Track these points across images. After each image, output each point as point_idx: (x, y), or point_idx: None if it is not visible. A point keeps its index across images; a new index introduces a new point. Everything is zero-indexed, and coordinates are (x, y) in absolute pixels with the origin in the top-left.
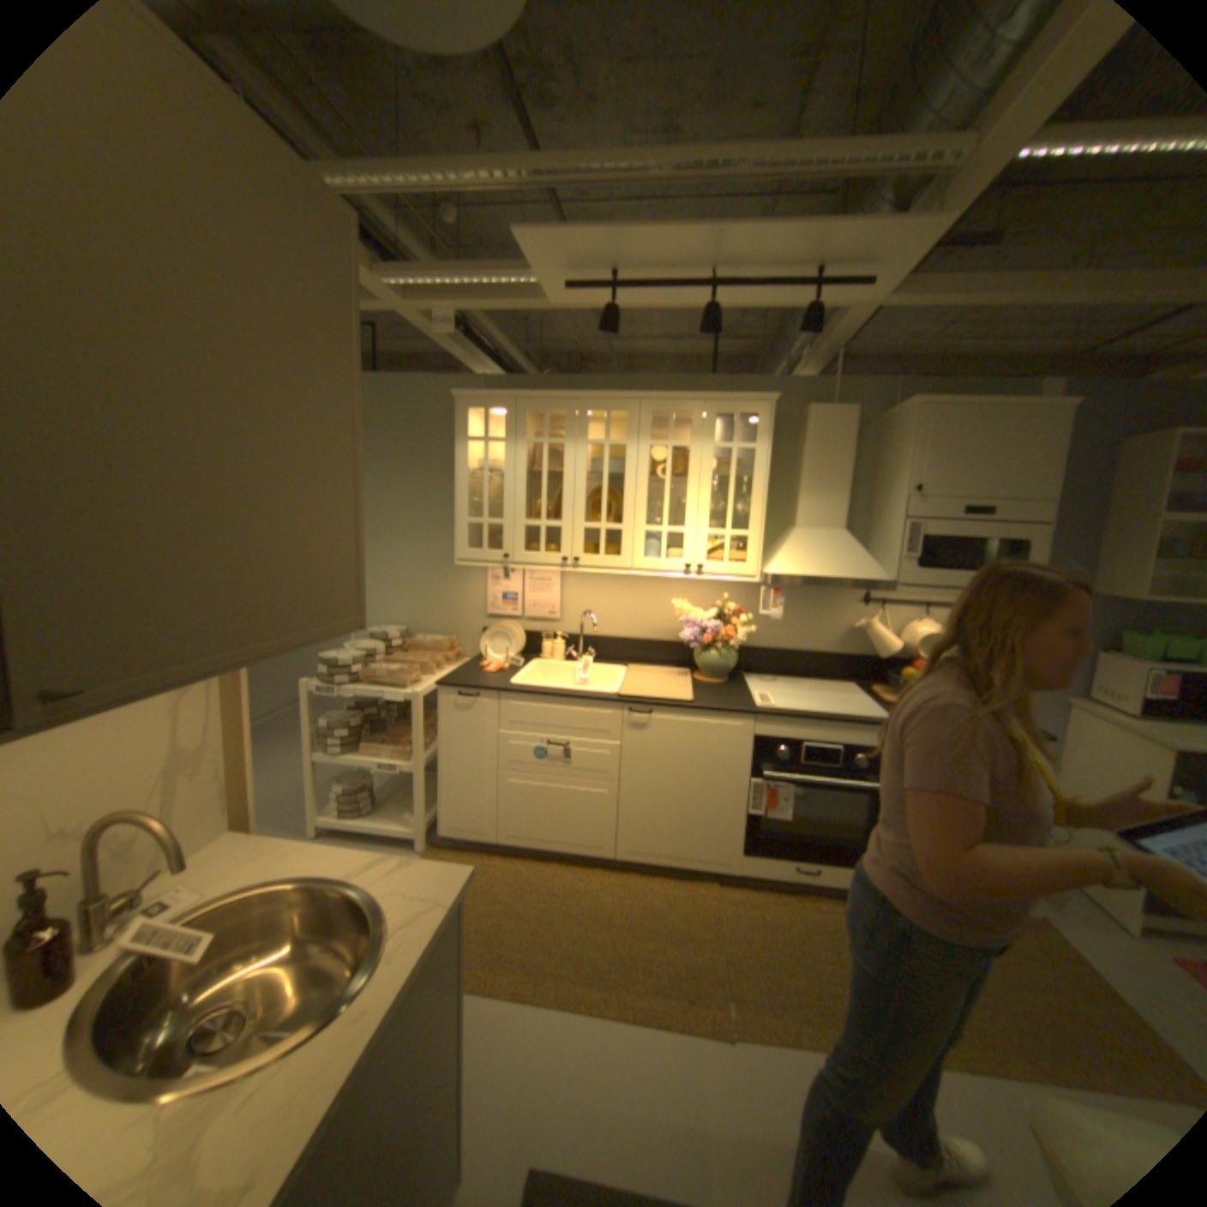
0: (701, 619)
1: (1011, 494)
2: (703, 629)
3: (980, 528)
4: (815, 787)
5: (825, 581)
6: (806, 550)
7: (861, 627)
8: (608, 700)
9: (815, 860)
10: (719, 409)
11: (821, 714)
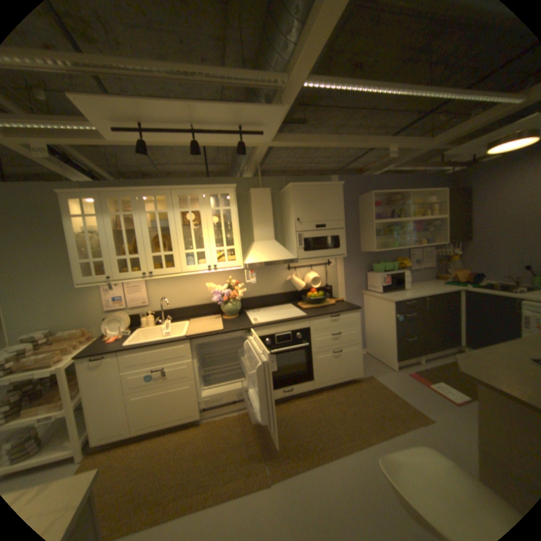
0: (221, 289)
1: (329, 218)
2: (222, 294)
3: (321, 232)
4: (283, 352)
5: (270, 263)
6: (260, 250)
7: (288, 279)
8: (180, 339)
9: (289, 384)
10: (210, 192)
11: (279, 320)
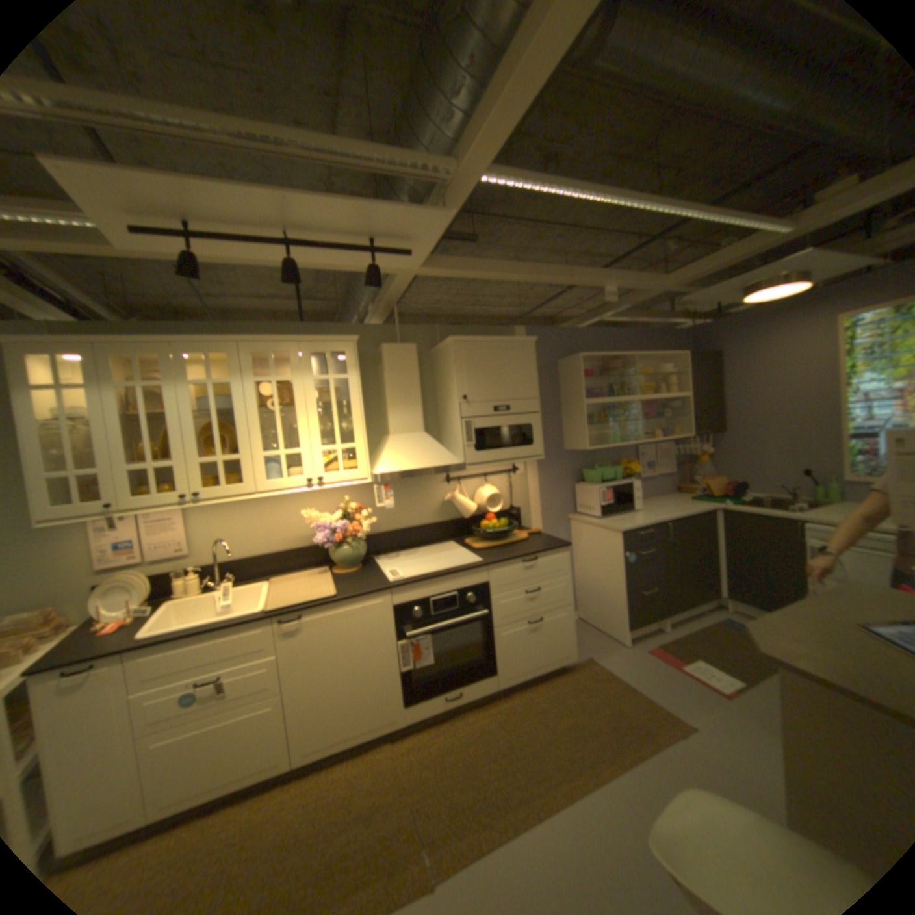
0: (329, 521)
1: (514, 396)
2: (332, 529)
3: (503, 419)
4: (443, 629)
5: (418, 471)
6: (400, 450)
7: (448, 499)
8: (254, 619)
9: (455, 686)
10: (311, 348)
11: (436, 572)
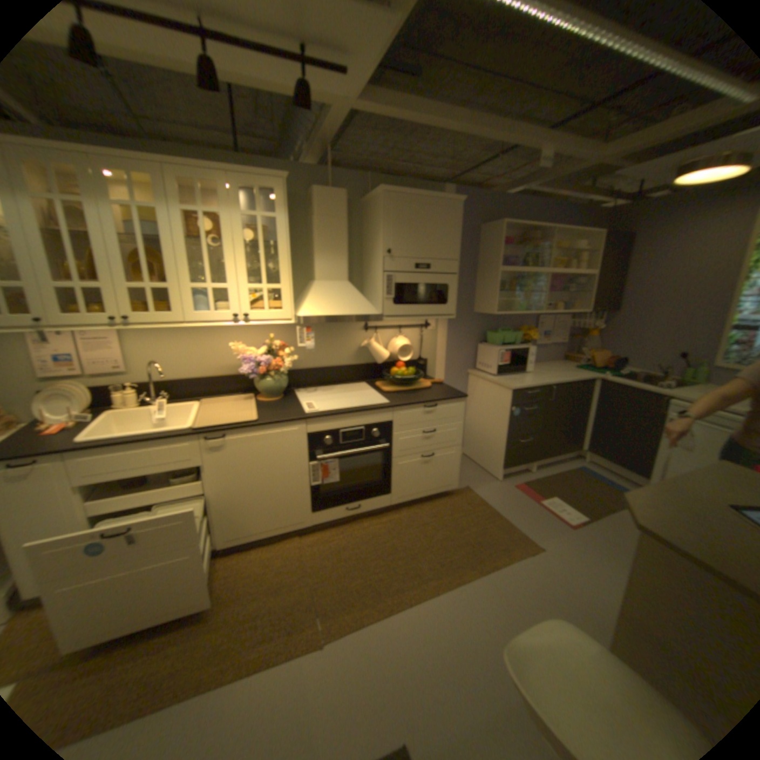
0: (257, 355)
1: (437, 255)
2: (259, 362)
3: (424, 277)
4: (351, 455)
5: (340, 318)
6: (325, 296)
7: (366, 346)
8: (185, 434)
9: (356, 499)
10: (242, 181)
11: (349, 408)
